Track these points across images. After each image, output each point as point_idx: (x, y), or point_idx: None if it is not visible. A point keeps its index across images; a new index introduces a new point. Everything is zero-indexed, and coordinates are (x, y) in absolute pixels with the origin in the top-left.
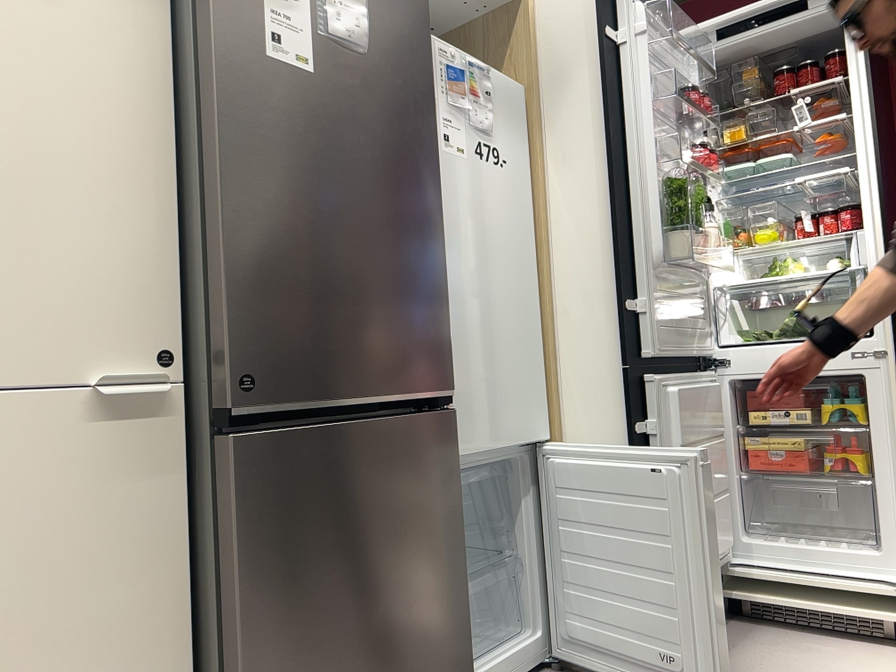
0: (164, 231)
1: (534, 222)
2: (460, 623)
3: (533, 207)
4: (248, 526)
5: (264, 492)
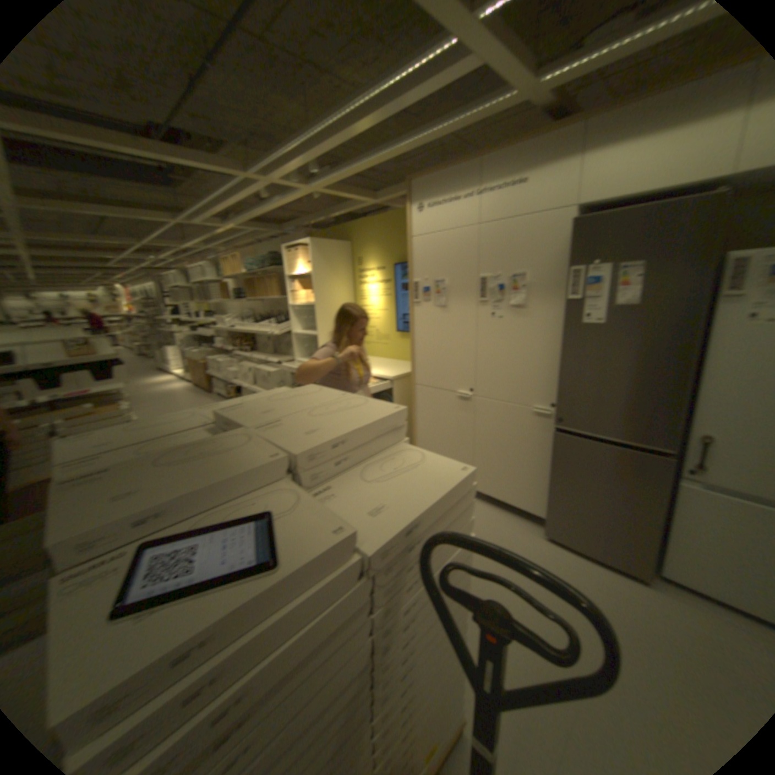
0: (556, 373)
1: None
2: (652, 536)
3: None
4: (556, 455)
5: (561, 449)
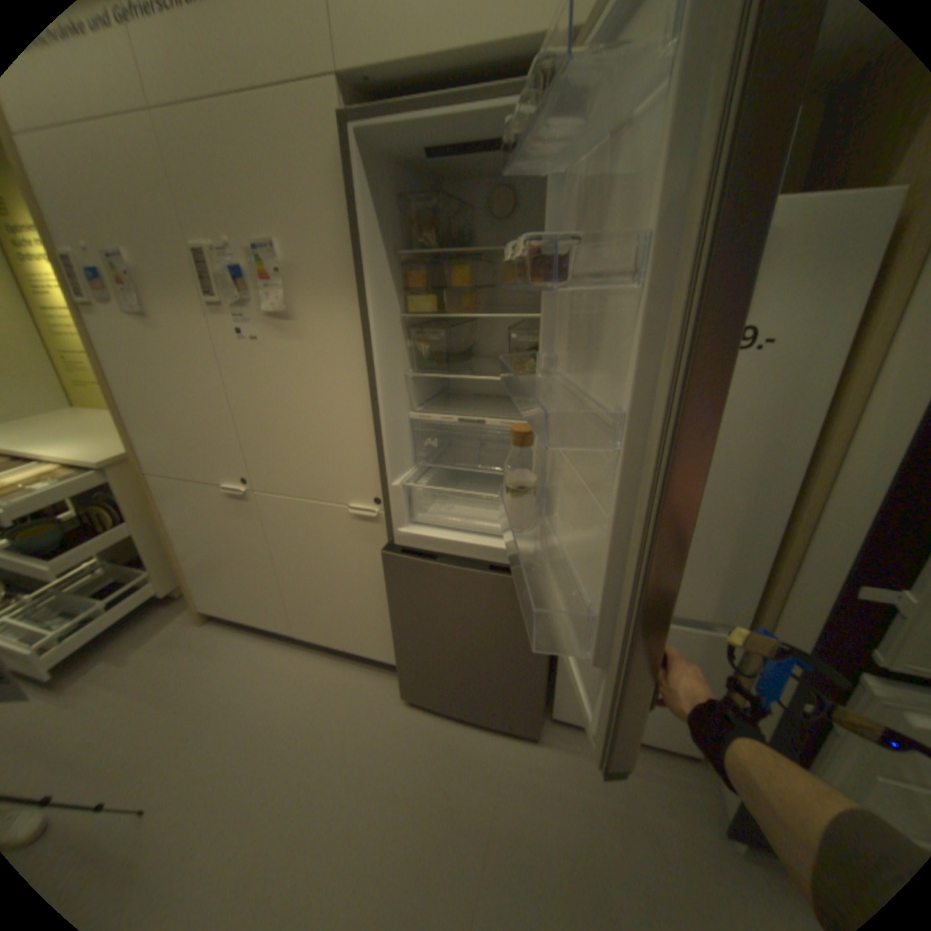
0: (372, 443)
1: (836, 408)
2: (534, 683)
3: (844, 386)
4: (392, 586)
5: (398, 576)
